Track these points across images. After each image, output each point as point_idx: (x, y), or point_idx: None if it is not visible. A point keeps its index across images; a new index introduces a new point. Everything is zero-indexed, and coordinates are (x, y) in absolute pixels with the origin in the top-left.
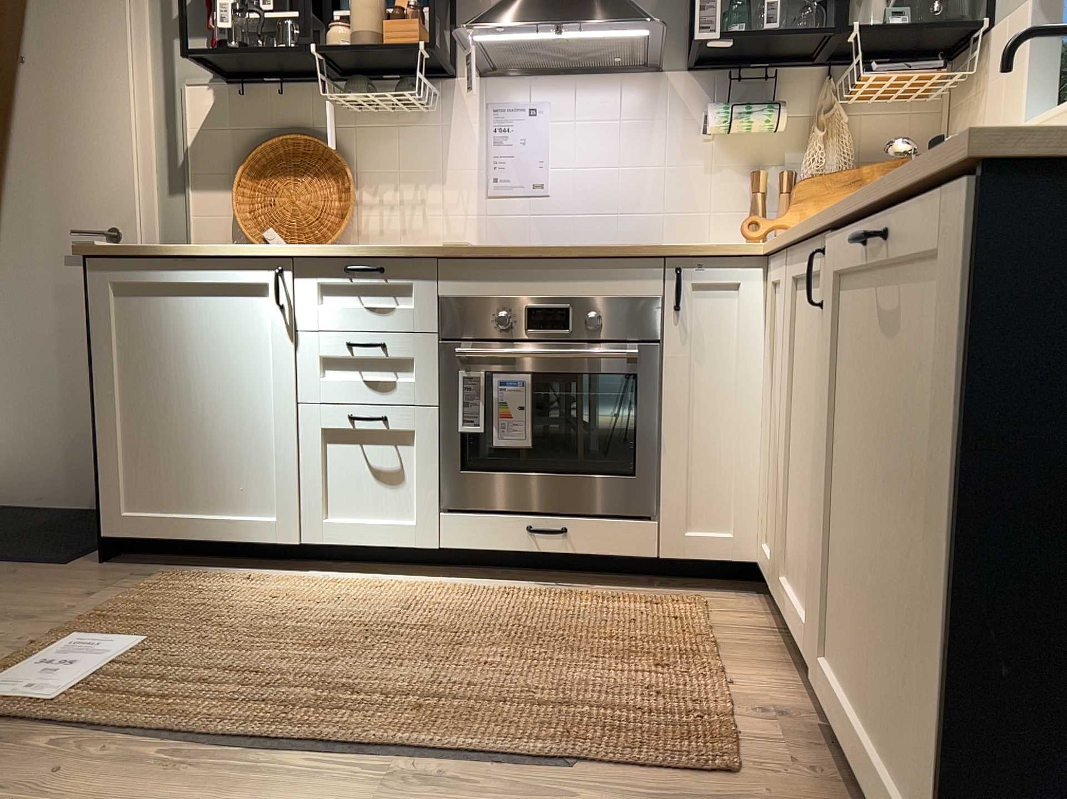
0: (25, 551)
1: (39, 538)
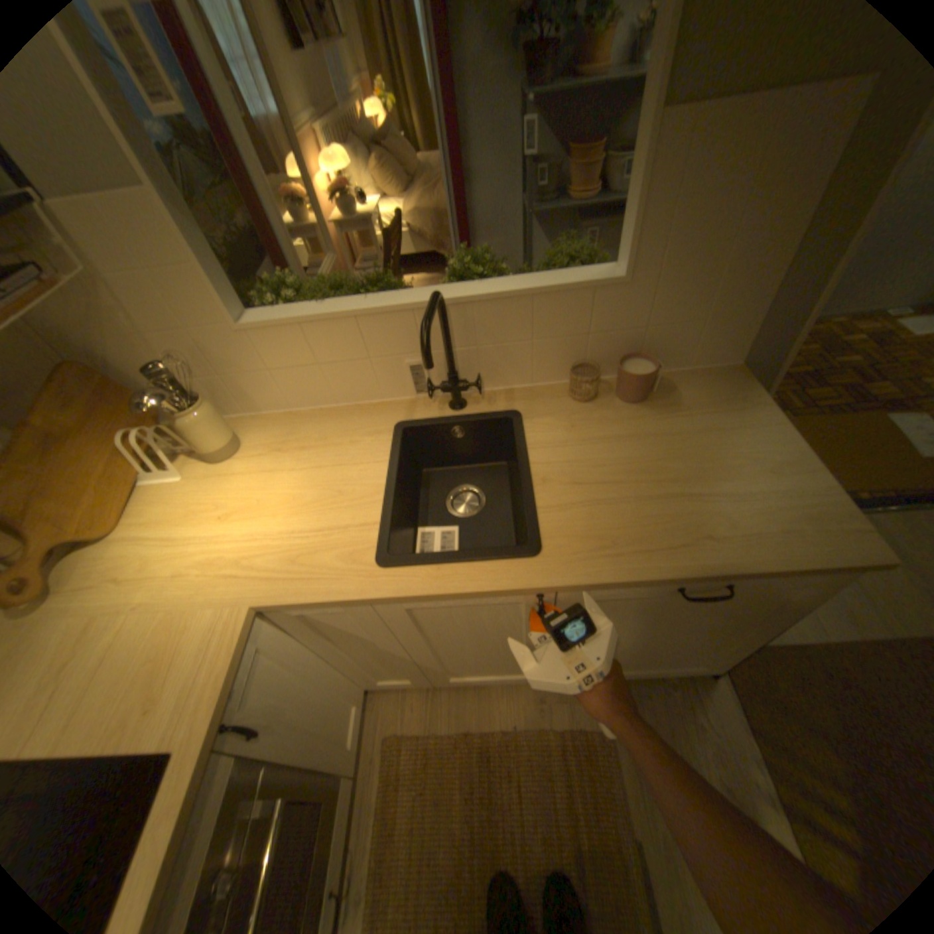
0: None
1: None
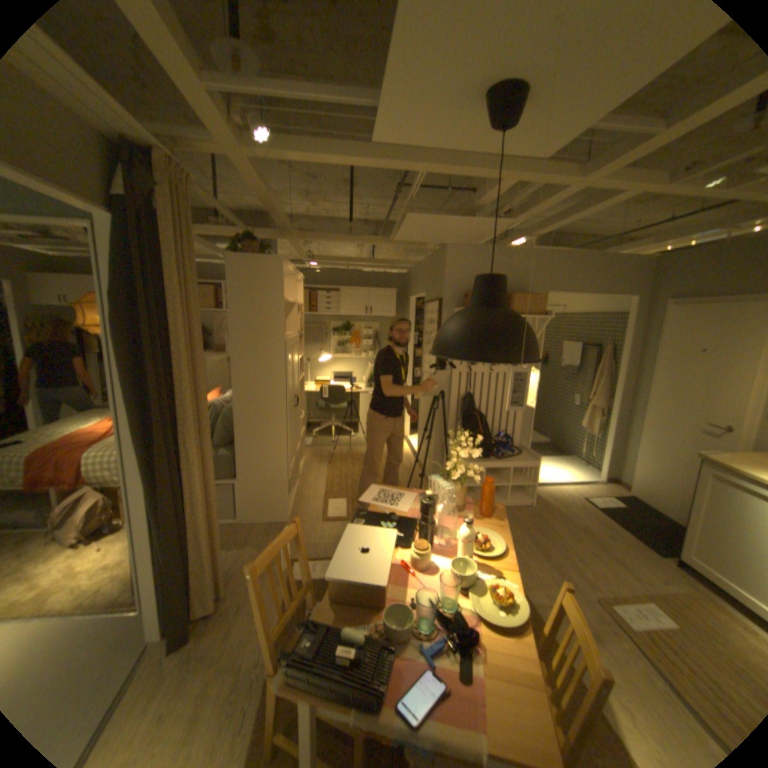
0: (651, 541)
1: (659, 536)
